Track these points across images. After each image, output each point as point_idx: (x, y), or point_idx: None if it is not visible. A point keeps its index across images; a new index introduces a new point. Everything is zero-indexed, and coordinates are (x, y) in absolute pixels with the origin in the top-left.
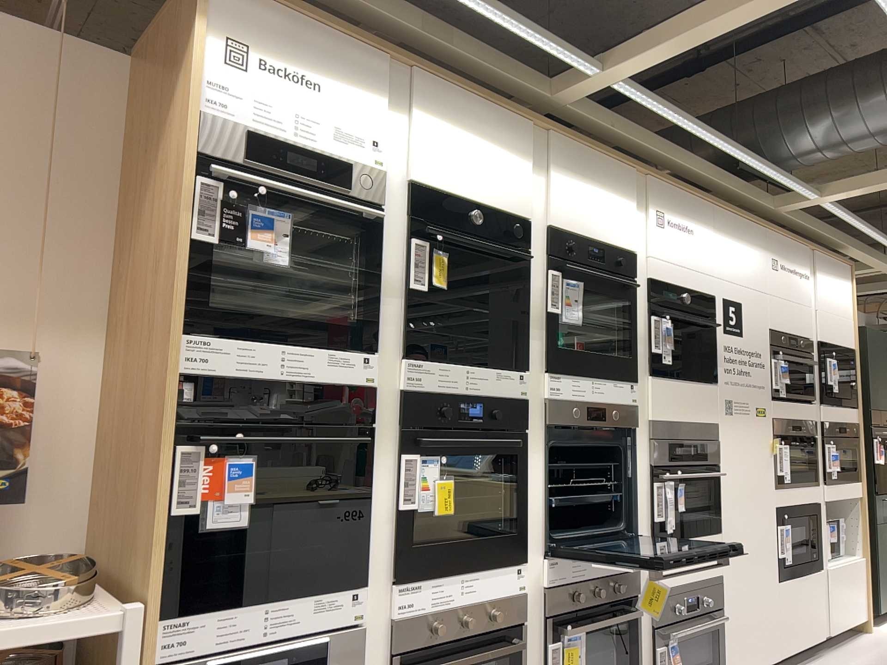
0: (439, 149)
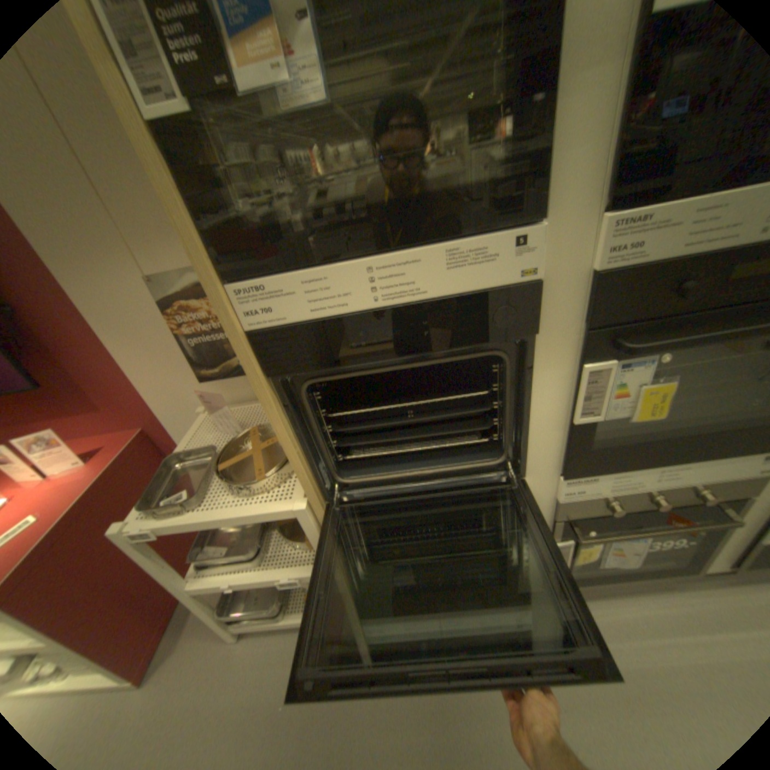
0: None
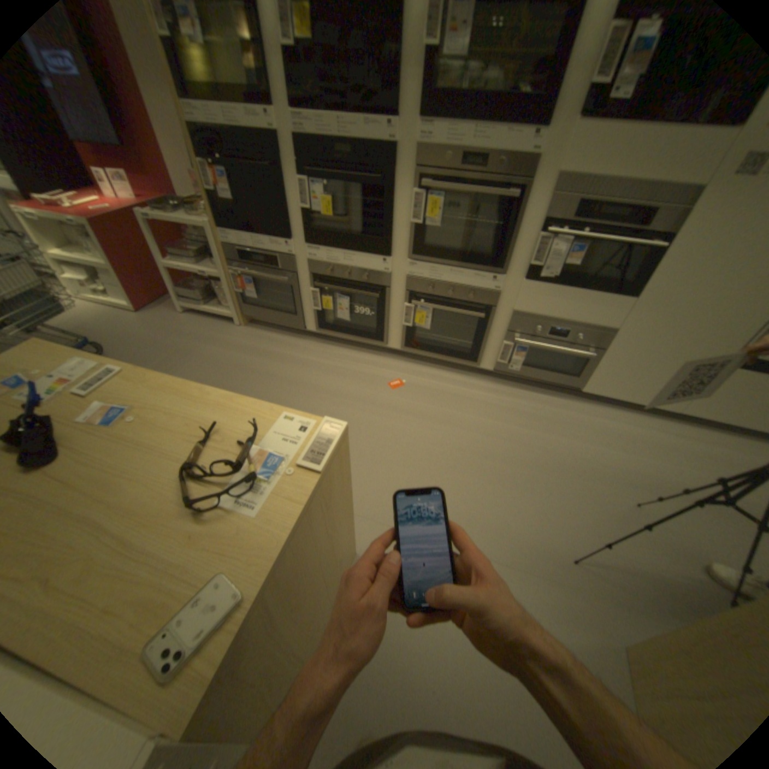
0: None
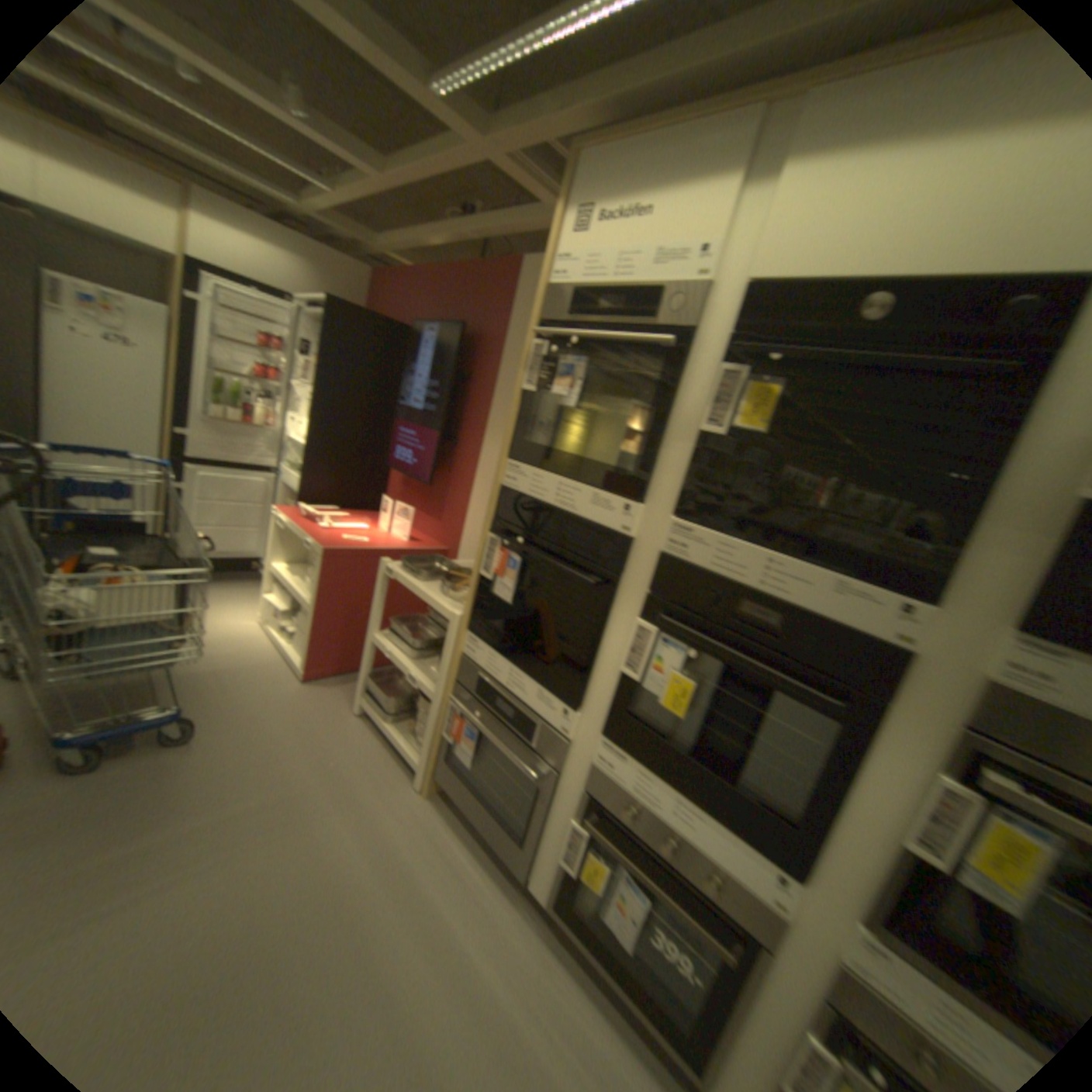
0: (822, 198)
